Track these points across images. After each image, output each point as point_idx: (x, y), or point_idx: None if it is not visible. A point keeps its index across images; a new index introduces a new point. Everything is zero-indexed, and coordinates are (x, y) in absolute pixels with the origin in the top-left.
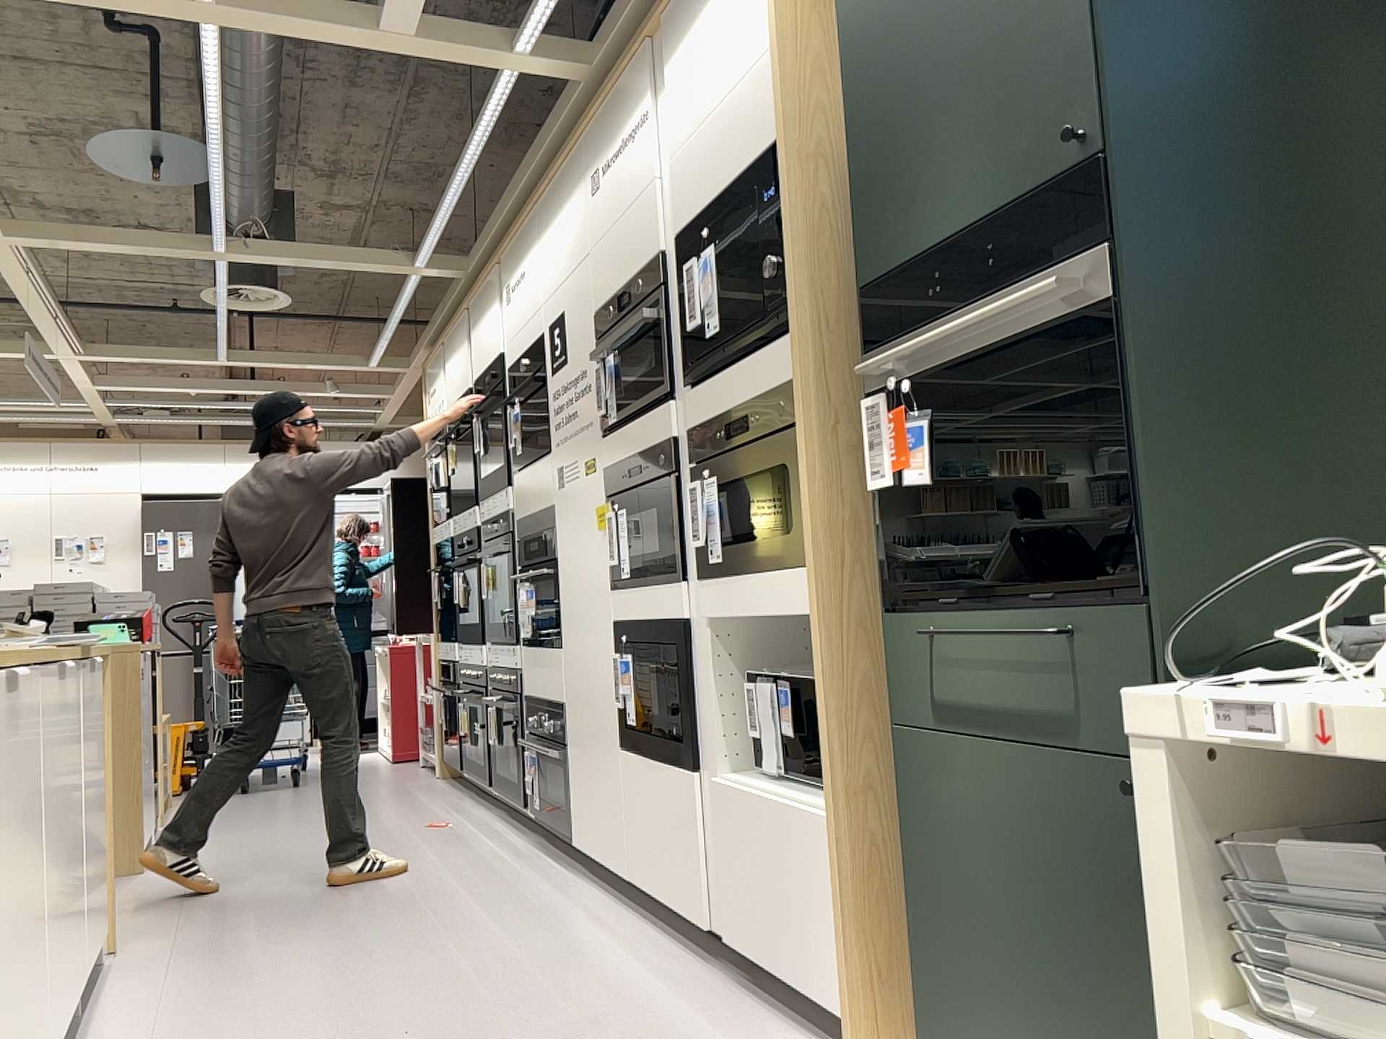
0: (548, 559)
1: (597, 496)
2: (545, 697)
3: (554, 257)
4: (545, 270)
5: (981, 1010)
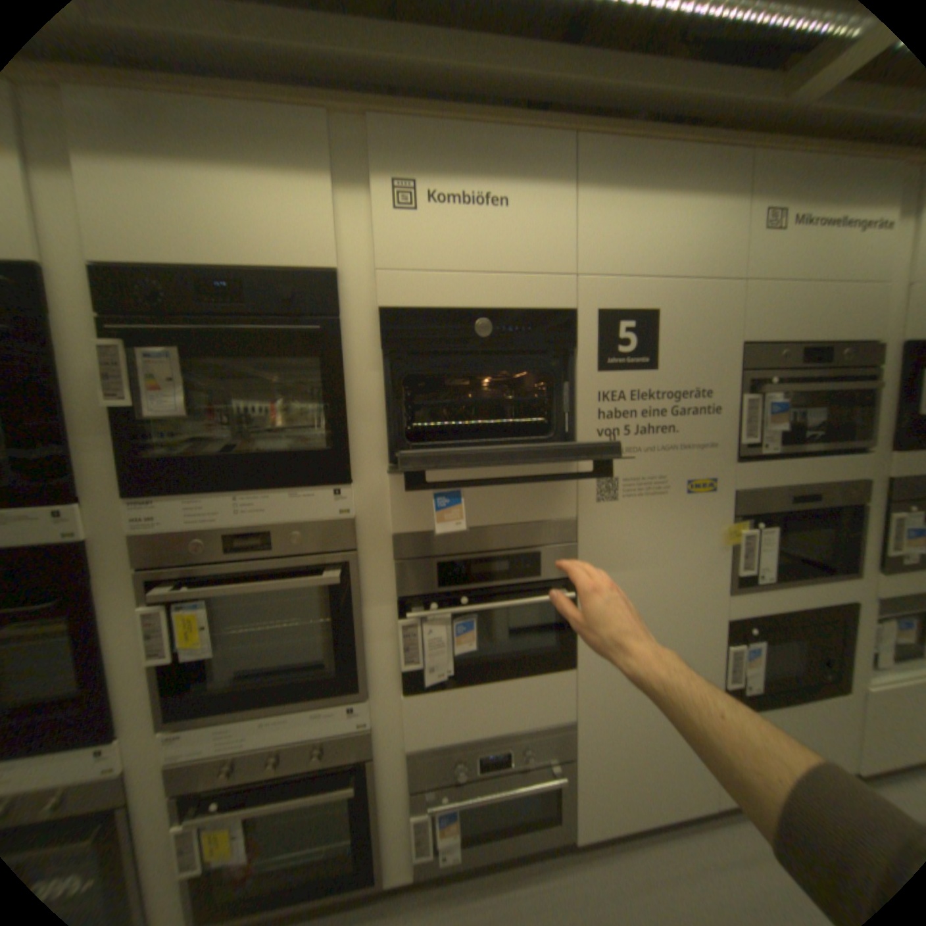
0: (543, 579)
1: (715, 514)
2: (501, 734)
3: (640, 236)
4: (600, 235)
5: None
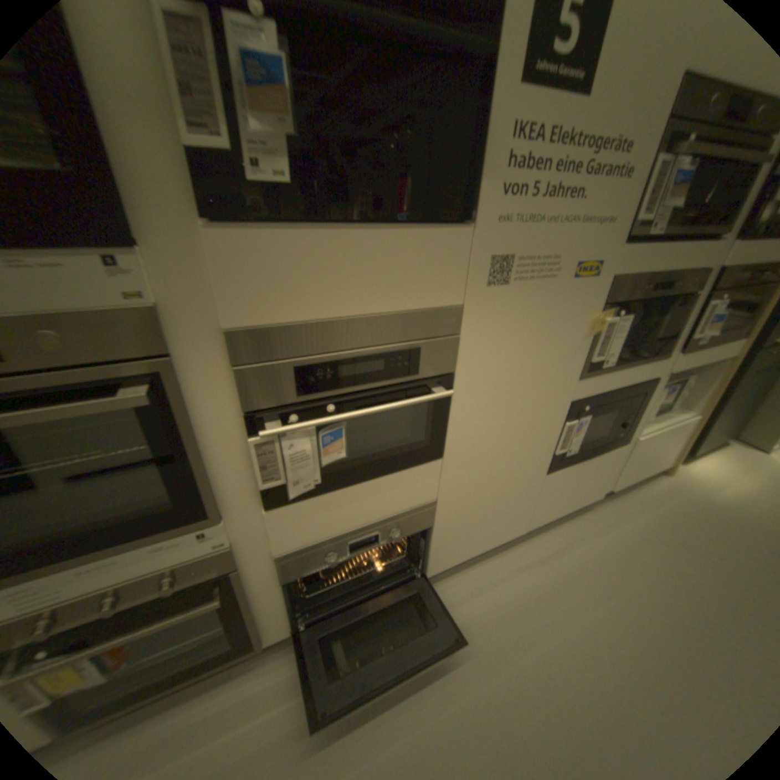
0: (420, 376)
1: (591, 300)
2: (369, 521)
3: None
4: None
5: (719, 433)
